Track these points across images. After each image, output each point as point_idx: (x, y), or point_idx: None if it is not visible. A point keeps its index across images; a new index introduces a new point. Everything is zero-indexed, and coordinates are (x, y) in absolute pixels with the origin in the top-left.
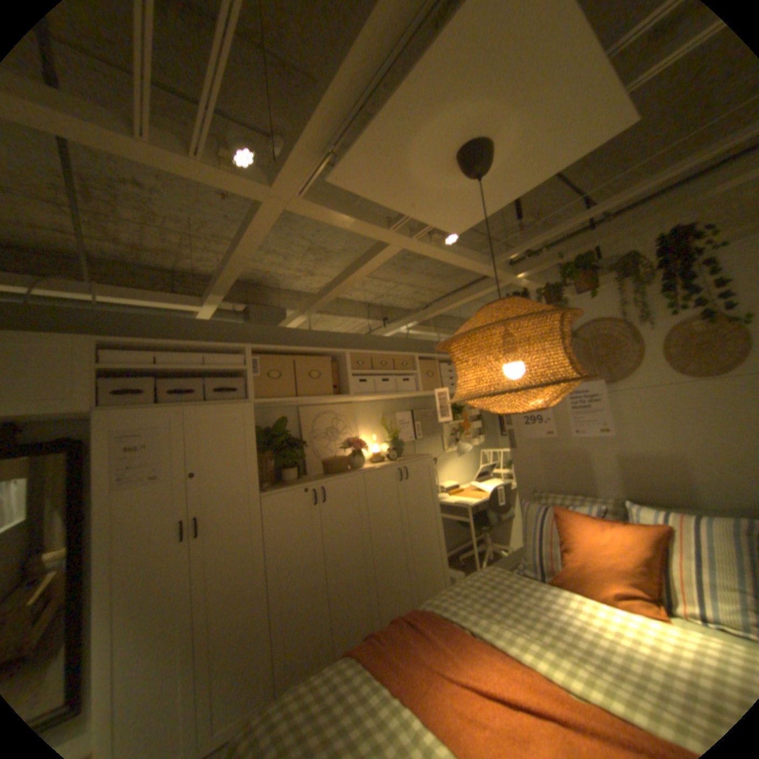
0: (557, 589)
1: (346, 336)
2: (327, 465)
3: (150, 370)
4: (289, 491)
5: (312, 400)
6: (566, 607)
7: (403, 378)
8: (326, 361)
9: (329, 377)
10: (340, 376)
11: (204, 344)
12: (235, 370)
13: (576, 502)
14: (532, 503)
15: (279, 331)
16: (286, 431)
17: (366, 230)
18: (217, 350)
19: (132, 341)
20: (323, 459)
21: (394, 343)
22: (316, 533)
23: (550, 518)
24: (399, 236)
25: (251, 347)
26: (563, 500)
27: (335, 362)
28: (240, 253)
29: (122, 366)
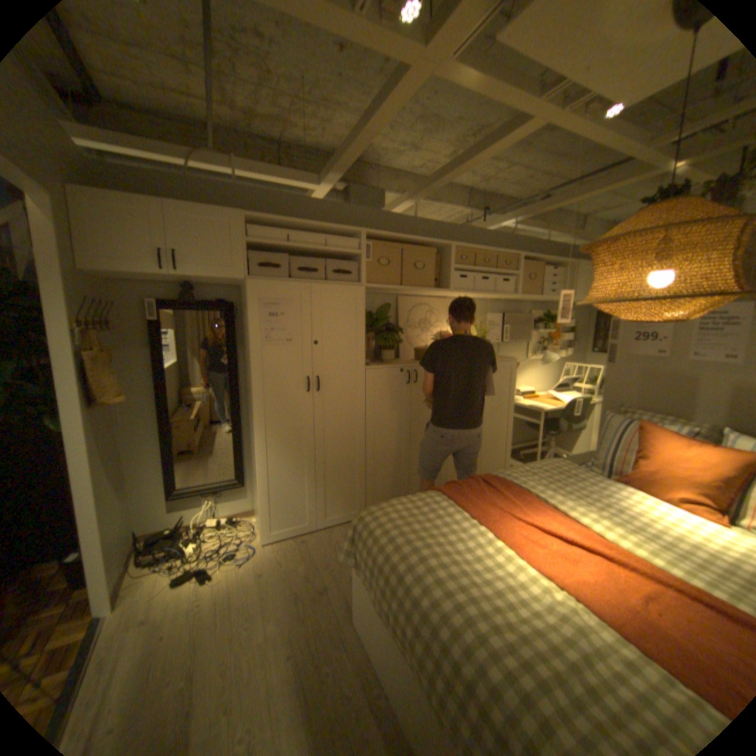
0: (624, 486)
1: (451, 227)
2: (420, 353)
3: (285, 248)
4: (389, 369)
5: (414, 291)
6: (629, 498)
7: (504, 279)
8: (431, 253)
9: (432, 269)
10: (443, 270)
11: (328, 226)
12: (351, 255)
13: (668, 421)
14: (616, 417)
15: (388, 217)
16: (388, 318)
17: (515, 99)
18: (337, 233)
19: (273, 219)
20: (416, 347)
21: (499, 238)
22: (406, 407)
23: (635, 430)
24: (550, 107)
25: (367, 232)
26: (653, 418)
27: (439, 255)
28: (373, 127)
29: (266, 242)
